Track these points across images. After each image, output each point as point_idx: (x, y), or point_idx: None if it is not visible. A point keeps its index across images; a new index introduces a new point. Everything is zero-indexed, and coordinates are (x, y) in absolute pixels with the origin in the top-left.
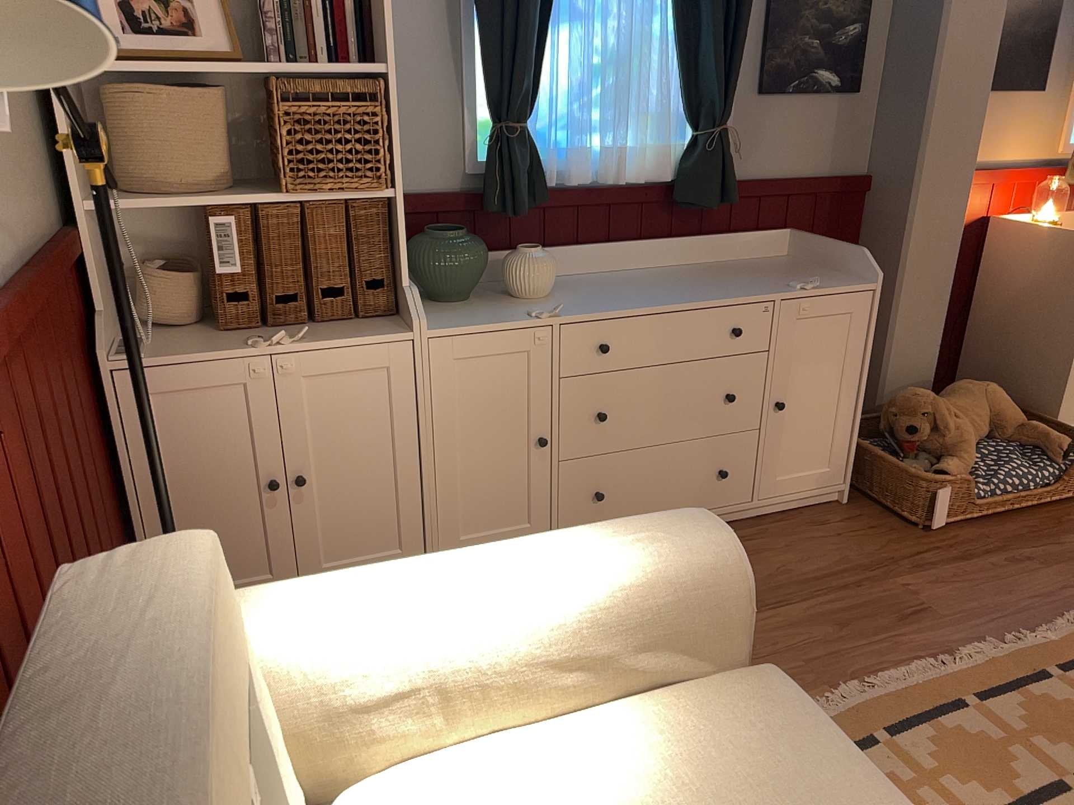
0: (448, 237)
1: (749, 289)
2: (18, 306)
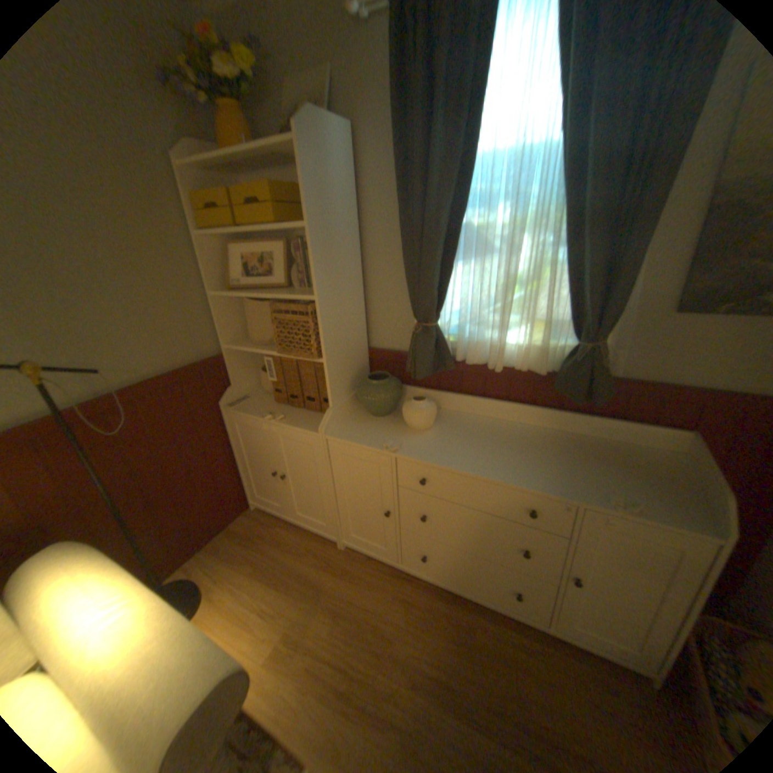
0: (373, 382)
1: (570, 483)
2: (96, 404)
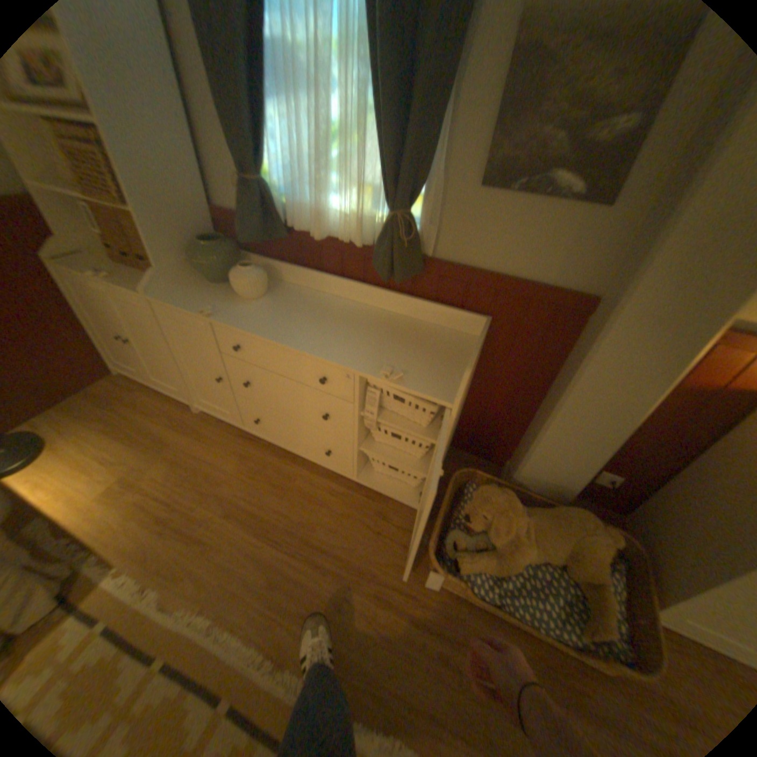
0: (200, 244)
1: (357, 355)
2: None
